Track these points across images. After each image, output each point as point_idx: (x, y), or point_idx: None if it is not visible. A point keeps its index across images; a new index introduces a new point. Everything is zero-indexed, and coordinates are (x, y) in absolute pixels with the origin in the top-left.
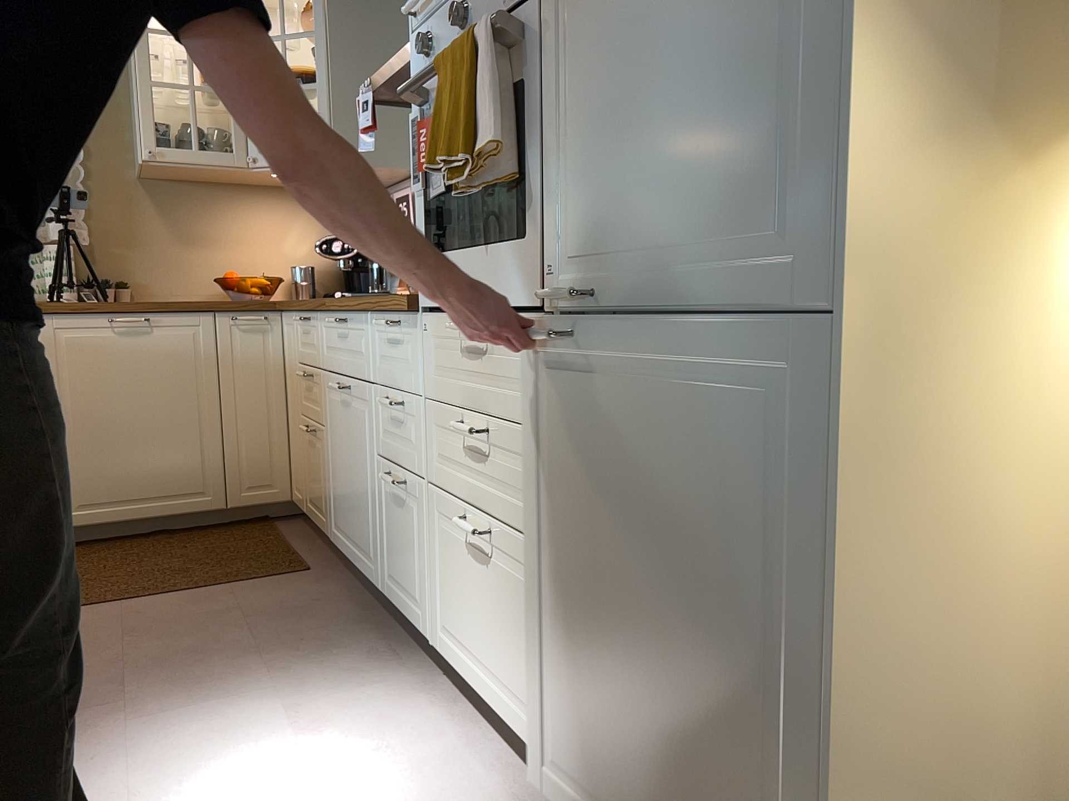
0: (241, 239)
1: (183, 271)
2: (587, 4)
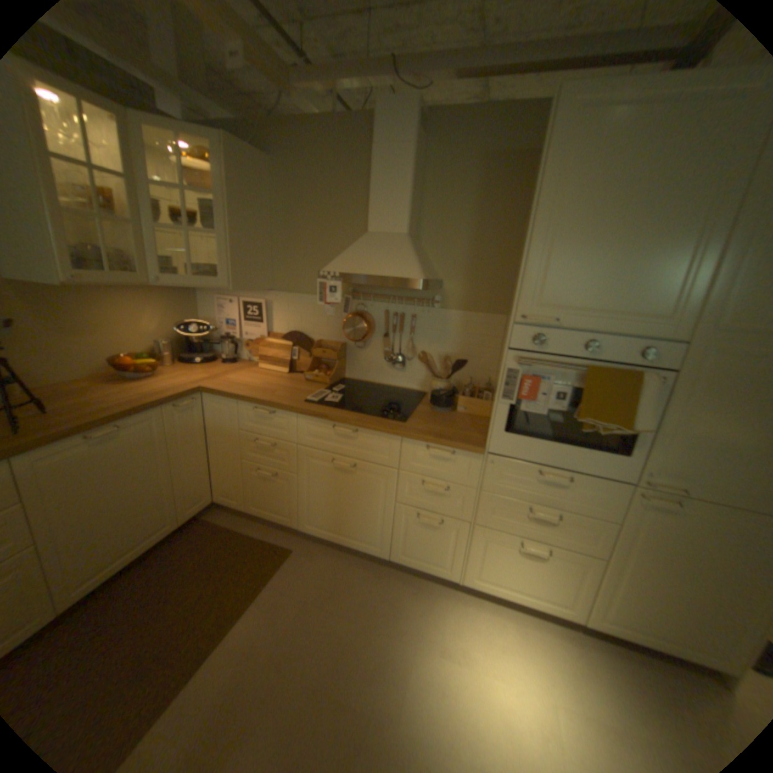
0: (108, 325)
1: (63, 357)
2: (713, 393)
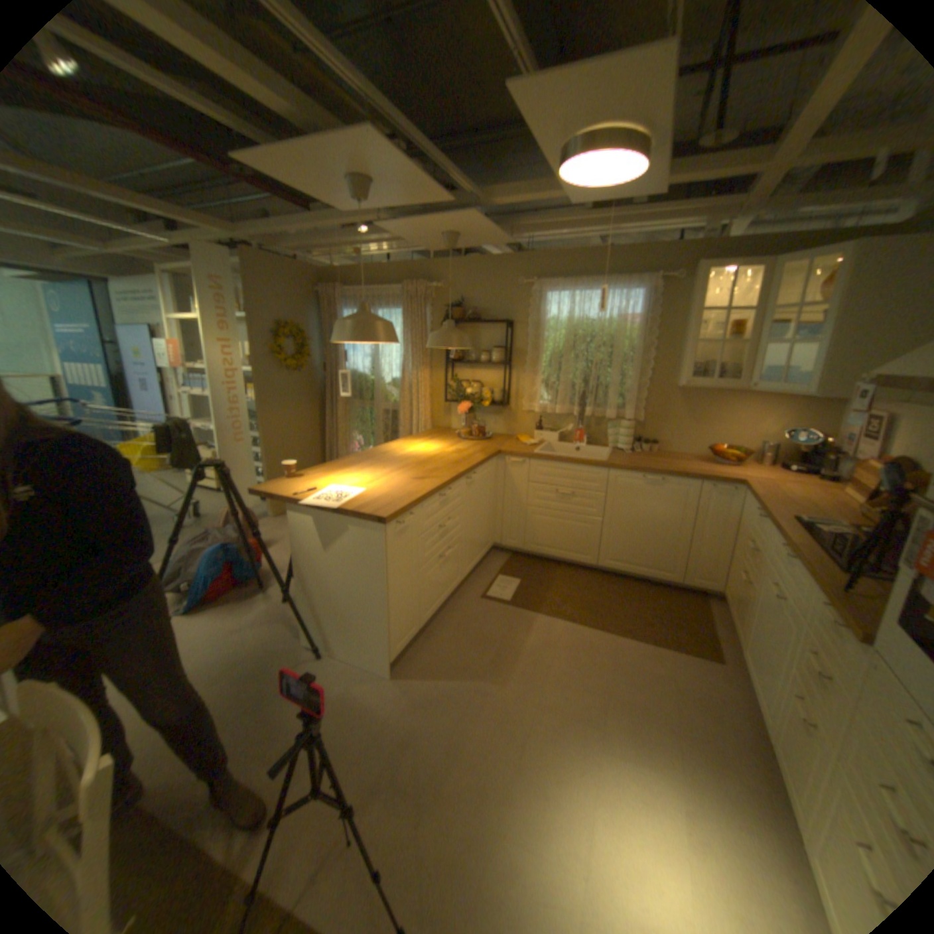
0: (731, 421)
1: (690, 437)
2: None
